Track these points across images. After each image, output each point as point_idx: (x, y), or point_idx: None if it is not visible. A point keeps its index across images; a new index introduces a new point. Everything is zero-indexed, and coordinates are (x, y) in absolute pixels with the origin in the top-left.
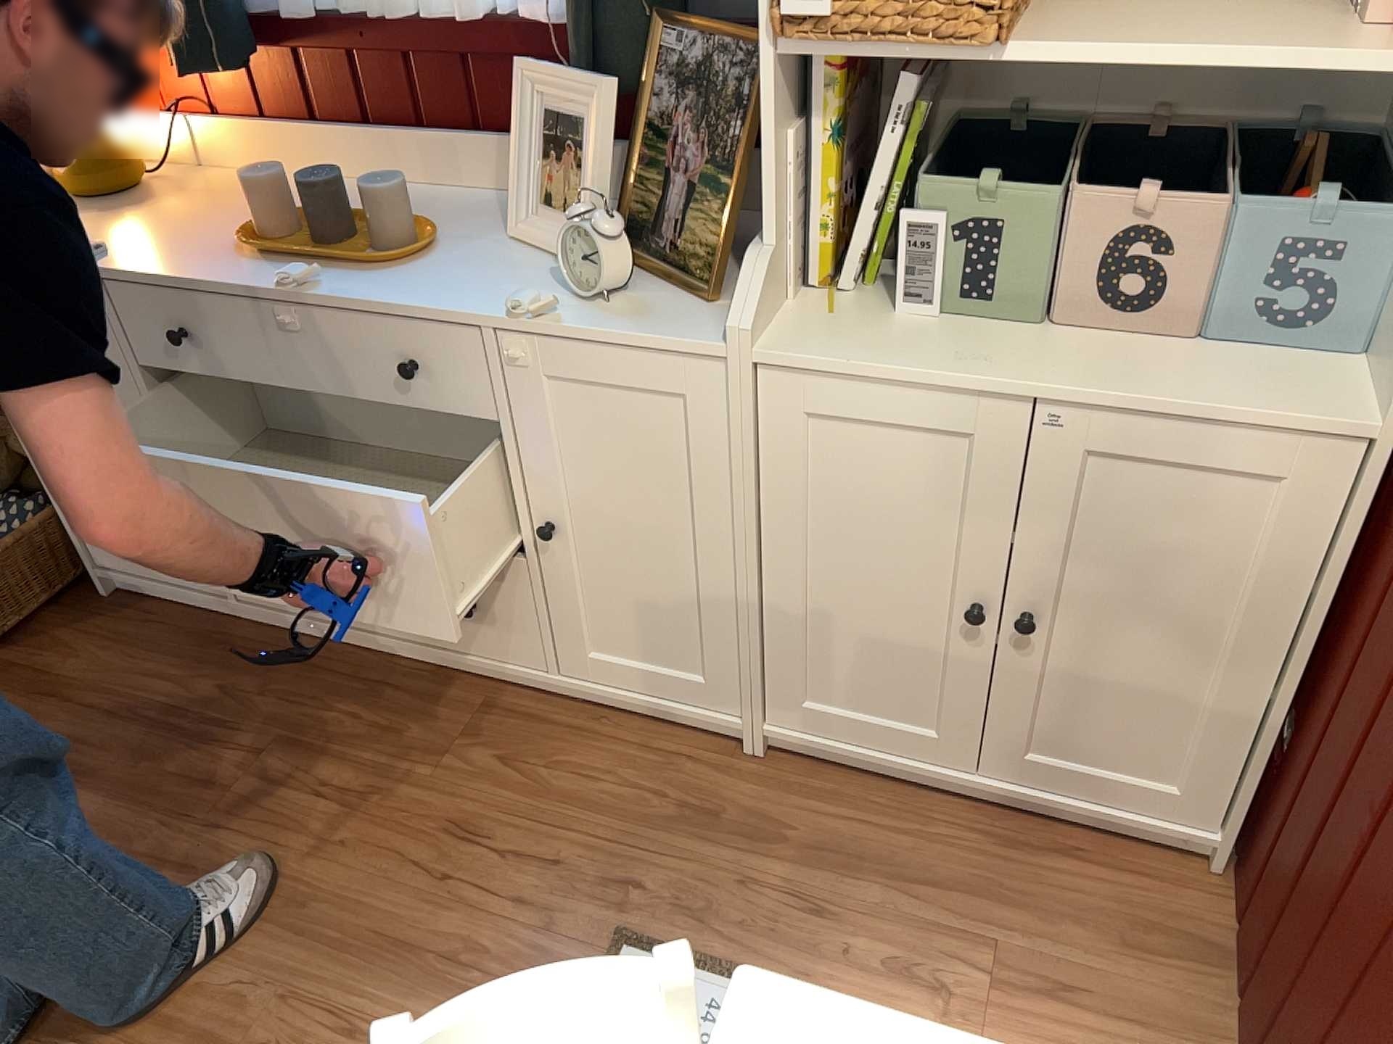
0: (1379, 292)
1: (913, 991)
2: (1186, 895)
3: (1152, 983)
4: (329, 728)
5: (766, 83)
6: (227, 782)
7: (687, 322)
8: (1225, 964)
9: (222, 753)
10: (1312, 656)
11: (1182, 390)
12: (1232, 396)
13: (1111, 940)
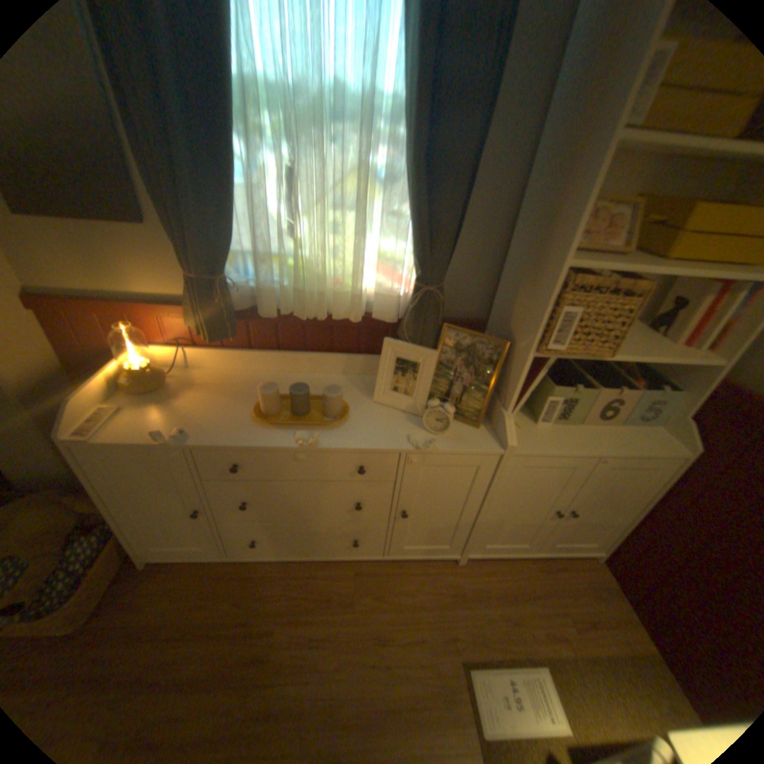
0: (679, 411)
1: (564, 650)
2: (603, 577)
3: (615, 615)
4: (294, 613)
5: (525, 361)
6: (260, 664)
7: (478, 439)
8: (627, 599)
9: (249, 648)
10: (656, 510)
11: (641, 447)
12: (653, 447)
13: (597, 602)
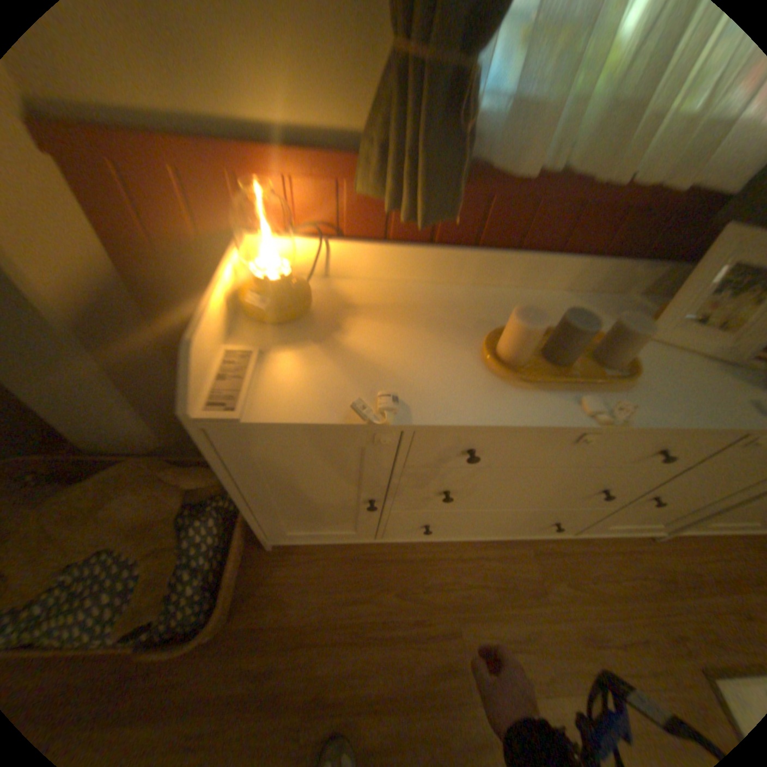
0: None
1: None
2: None
3: None
4: (479, 607)
5: None
6: (459, 674)
7: None
8: None
9: (438, 653)
10: None
11: None
12: None
13: None
